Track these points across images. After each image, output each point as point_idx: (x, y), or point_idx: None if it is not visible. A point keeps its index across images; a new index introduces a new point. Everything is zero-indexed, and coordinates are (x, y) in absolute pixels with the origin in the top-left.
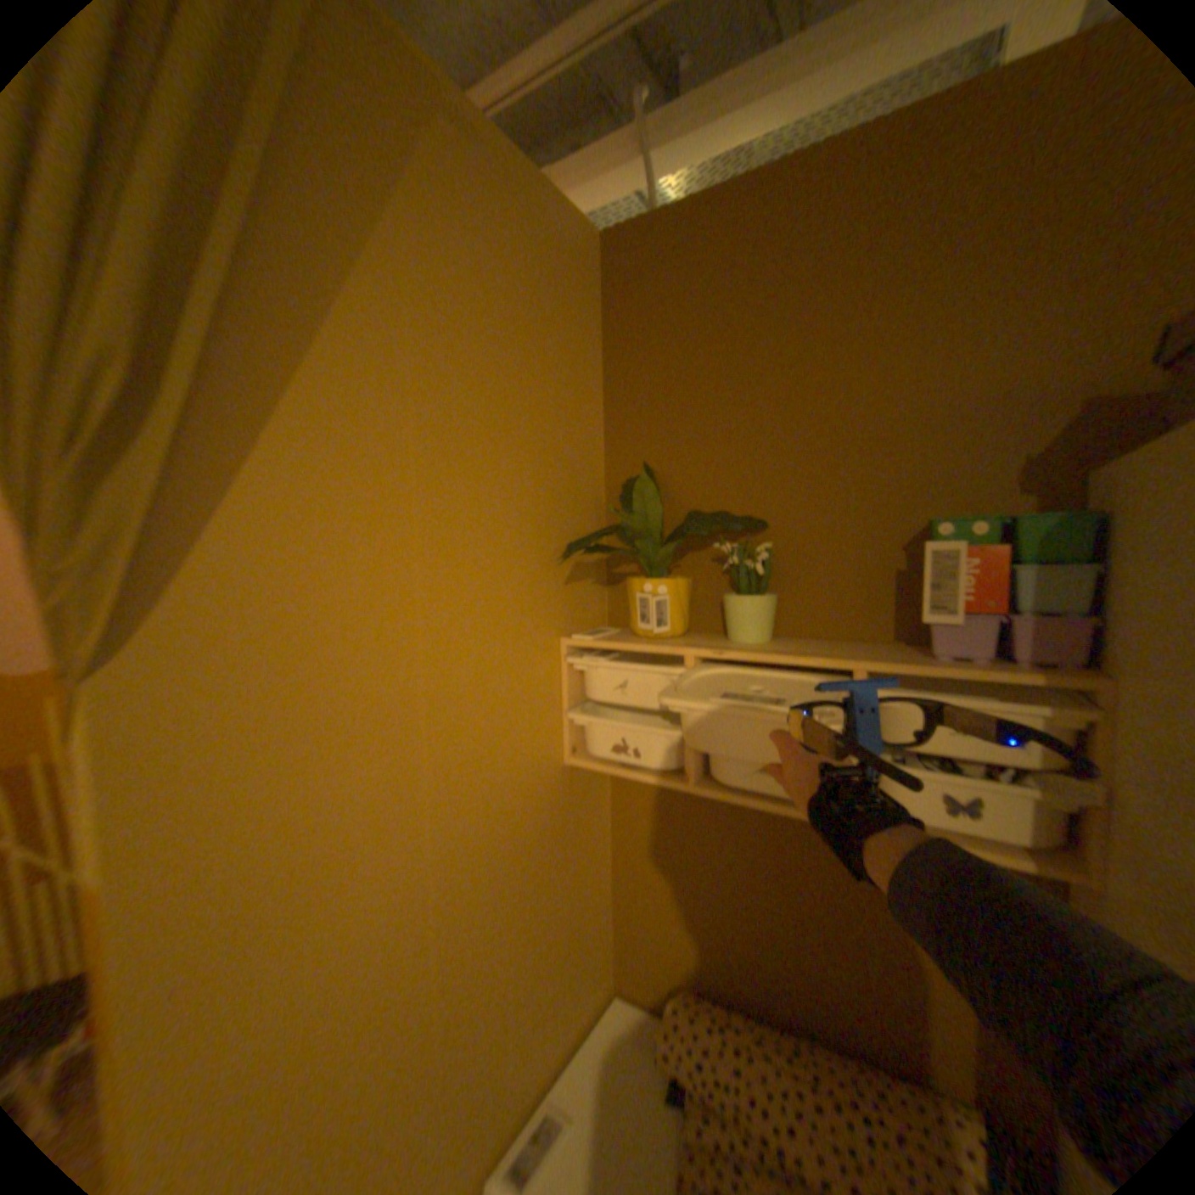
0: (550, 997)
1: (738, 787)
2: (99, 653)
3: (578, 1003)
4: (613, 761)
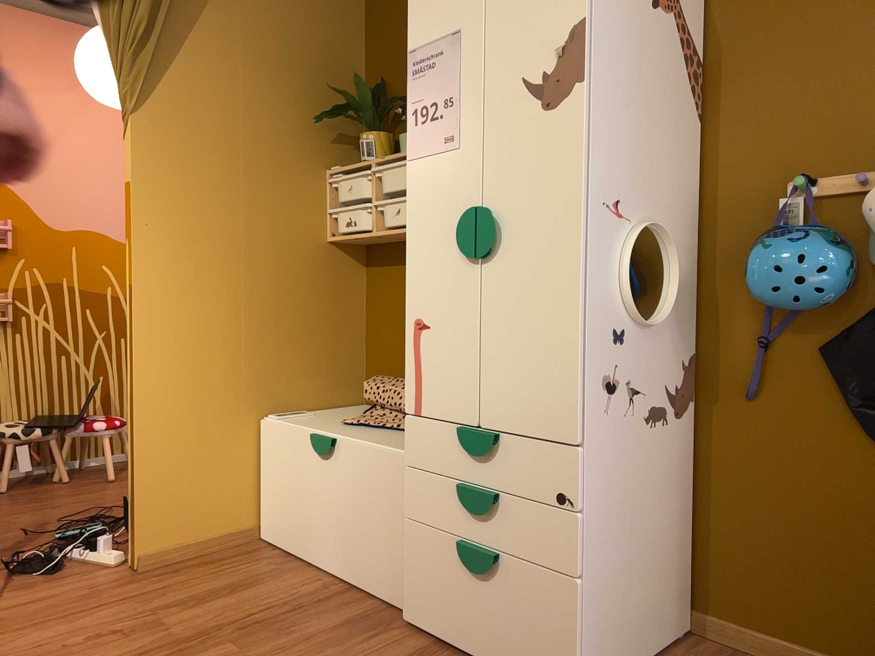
0: (310, 364)
1: (389, 225)
2: (135, 107)
3: (332, 386)
4: (346, 233)
